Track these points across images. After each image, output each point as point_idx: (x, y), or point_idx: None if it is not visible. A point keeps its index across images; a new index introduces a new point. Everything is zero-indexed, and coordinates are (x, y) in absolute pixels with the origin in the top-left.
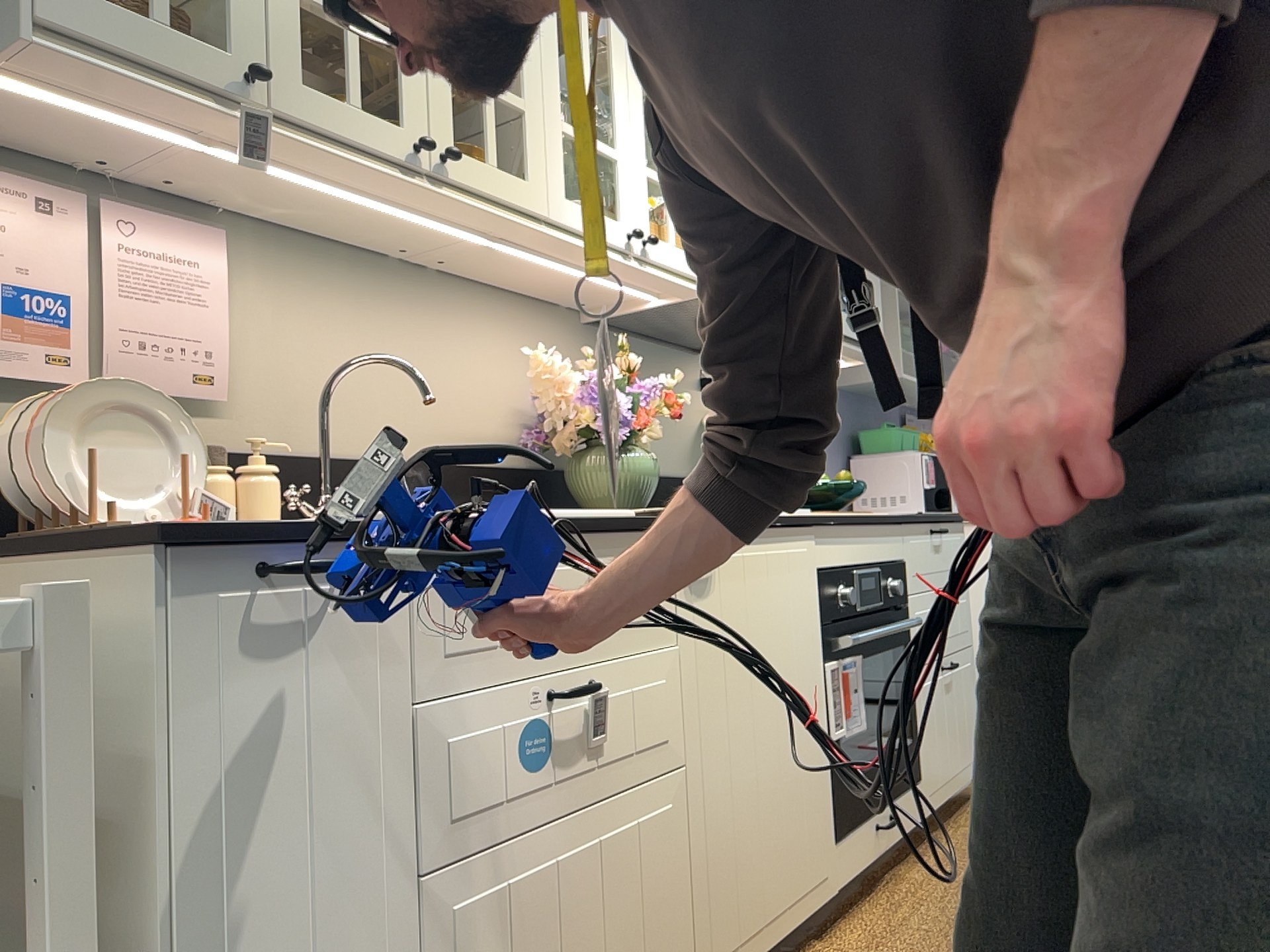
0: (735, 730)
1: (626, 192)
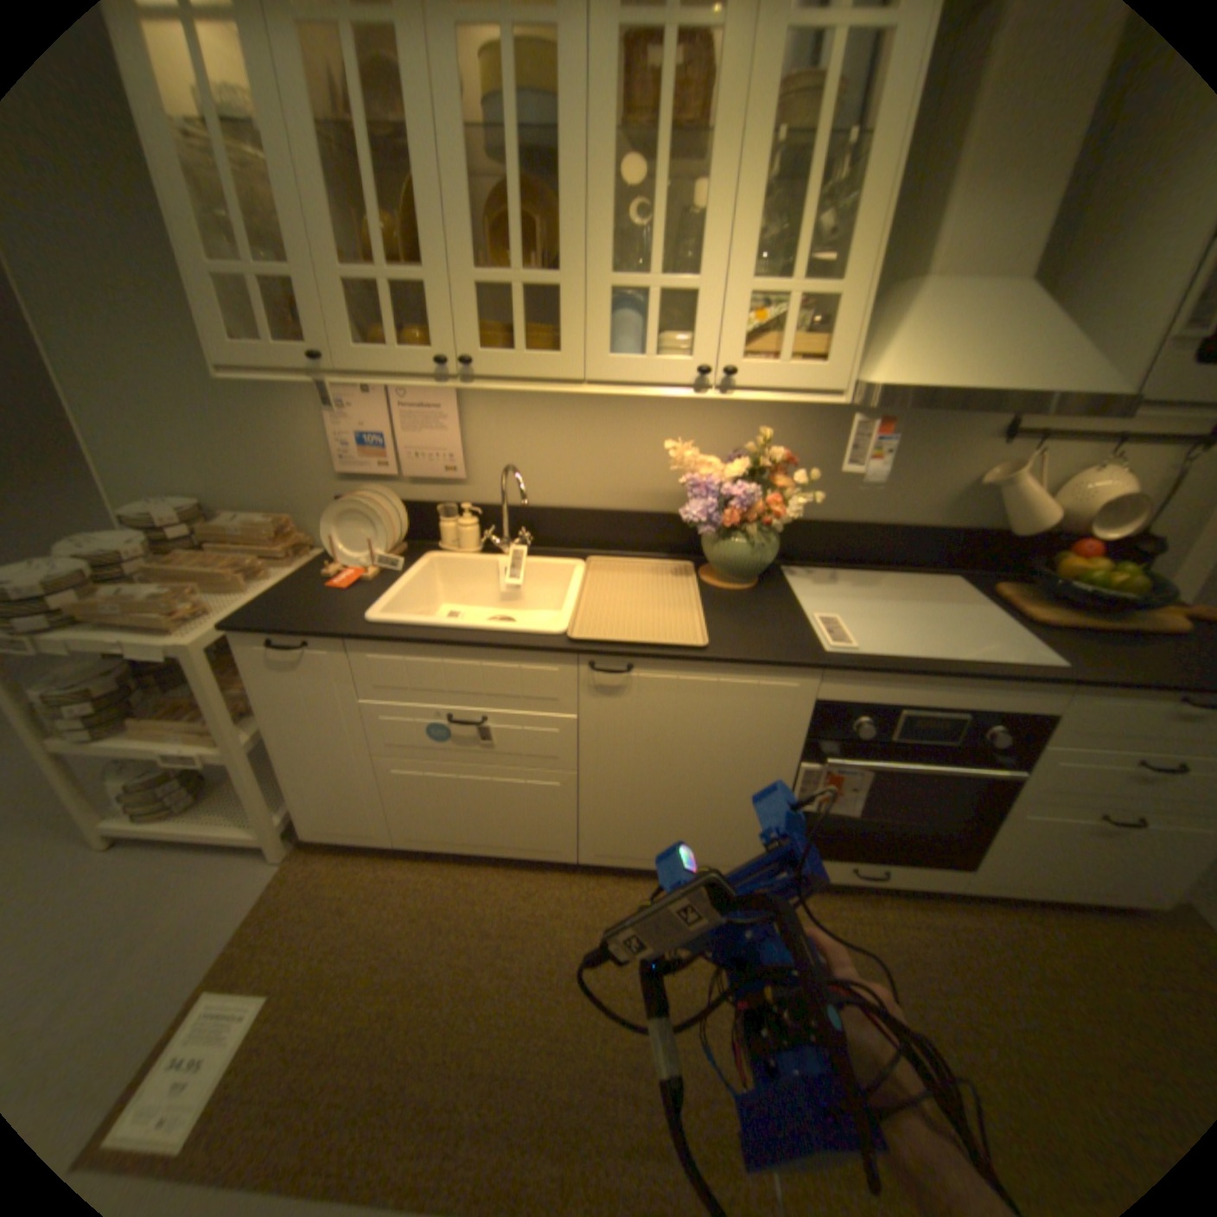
0: (641, 772)
1: (705, 326)
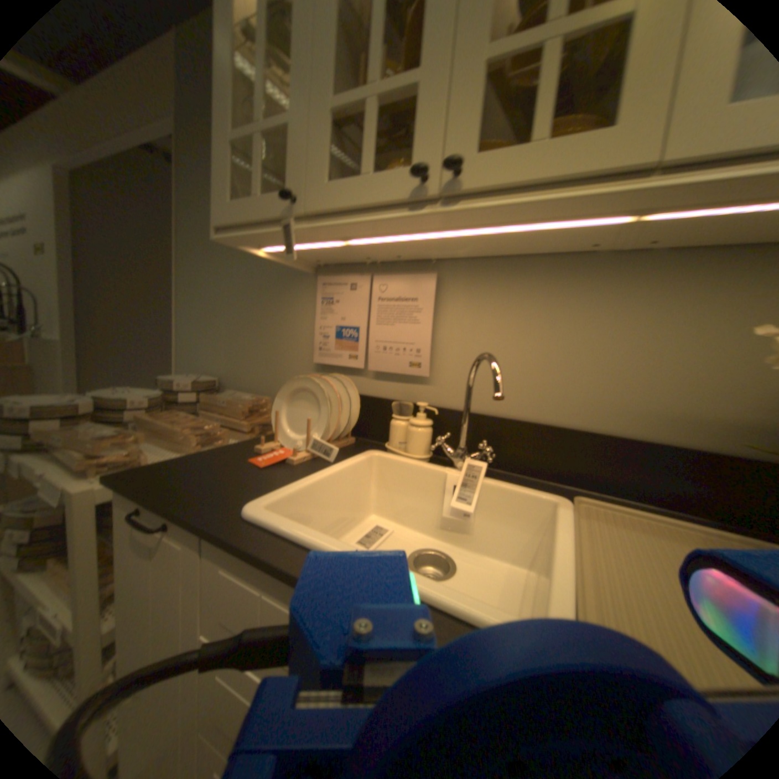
0: None
1: None
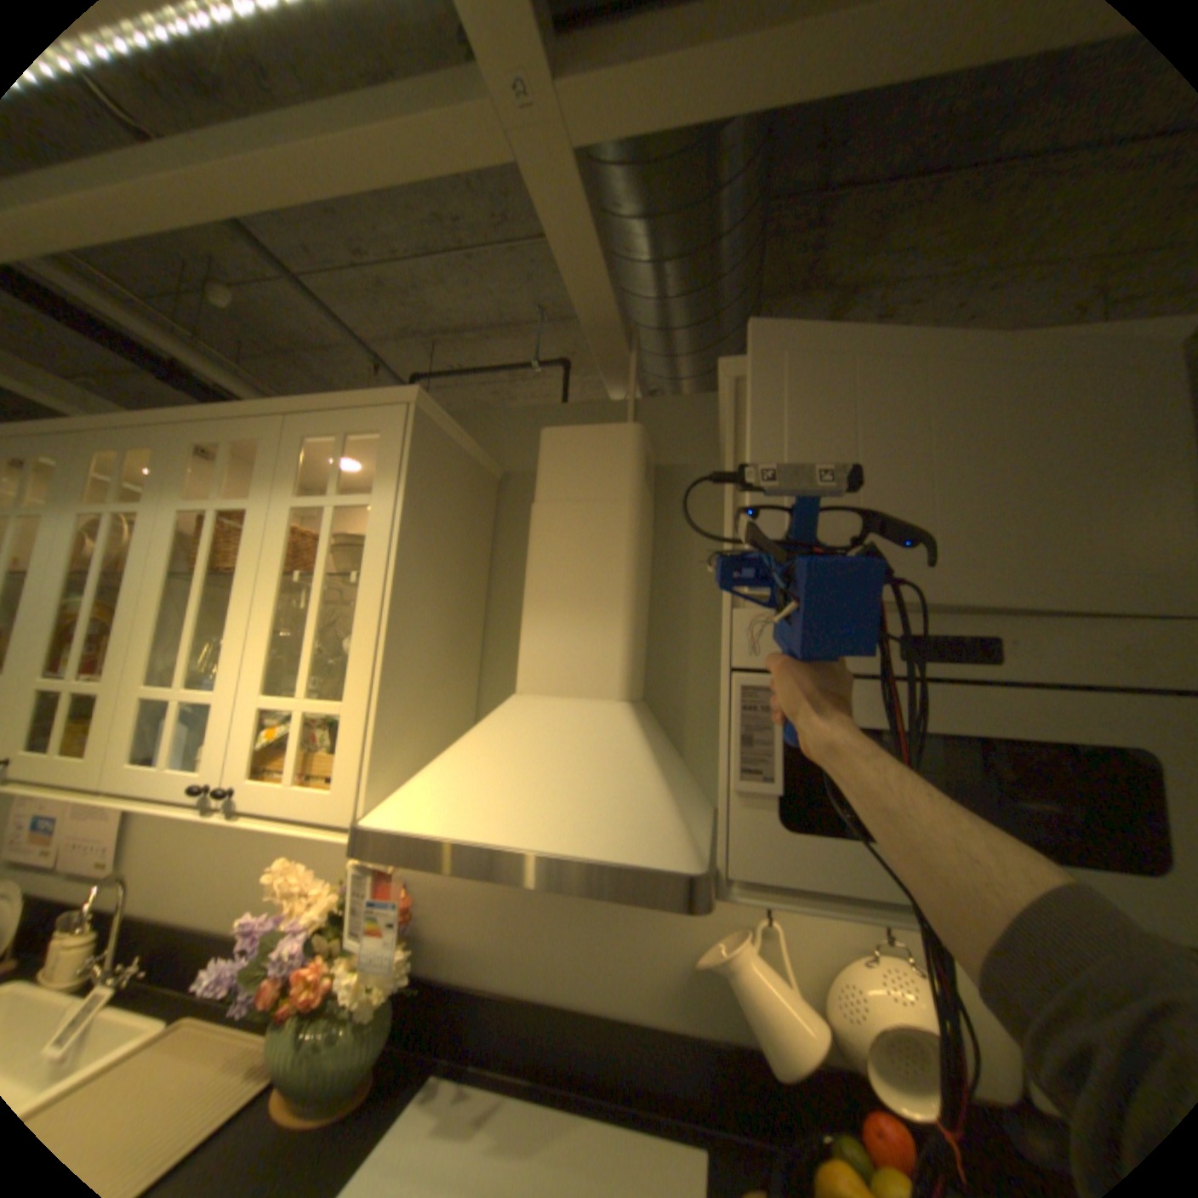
0: None
1: (214, 737)
